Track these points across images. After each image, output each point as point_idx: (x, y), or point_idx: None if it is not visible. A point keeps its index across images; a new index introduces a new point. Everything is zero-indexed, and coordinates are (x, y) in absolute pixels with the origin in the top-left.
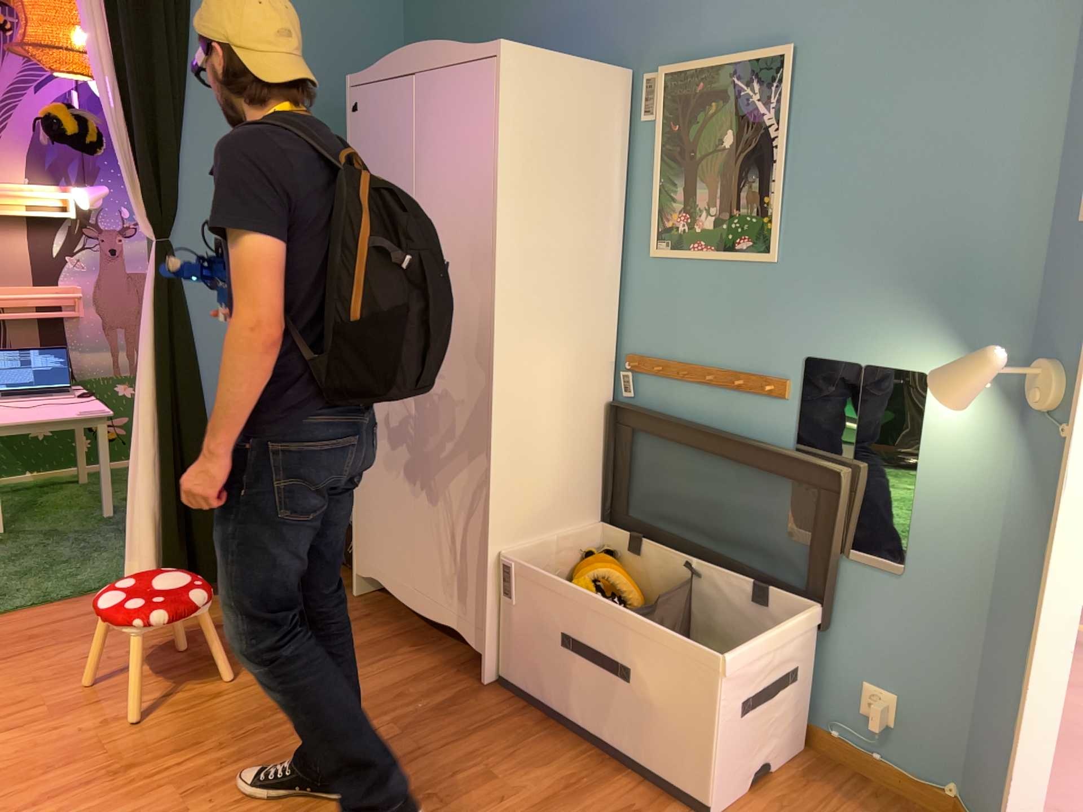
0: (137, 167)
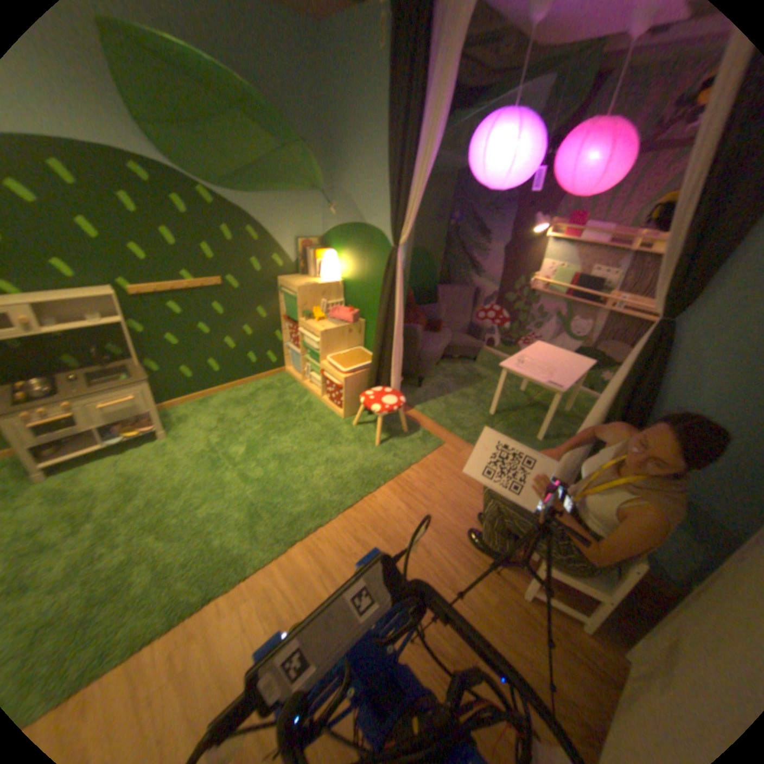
0: (678, 254)
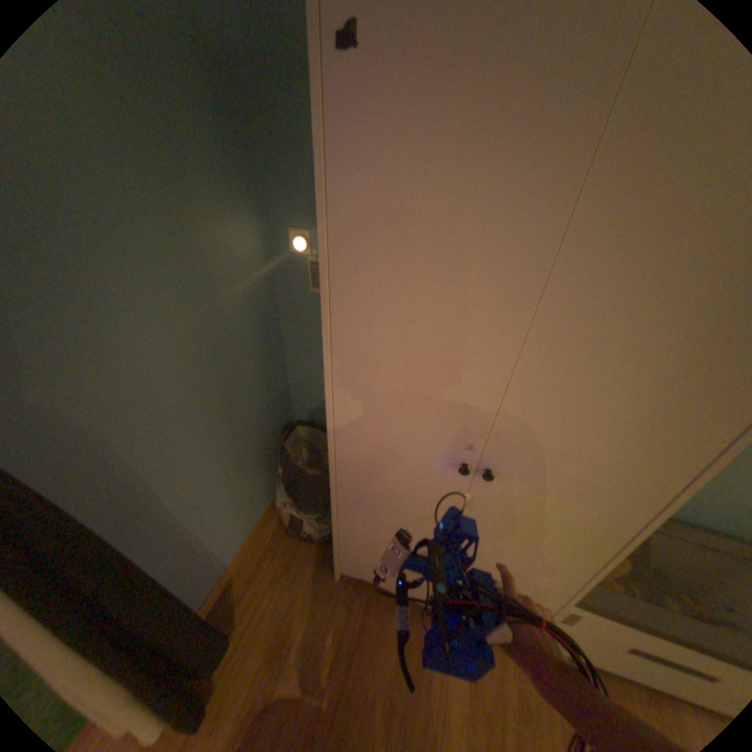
0: None
